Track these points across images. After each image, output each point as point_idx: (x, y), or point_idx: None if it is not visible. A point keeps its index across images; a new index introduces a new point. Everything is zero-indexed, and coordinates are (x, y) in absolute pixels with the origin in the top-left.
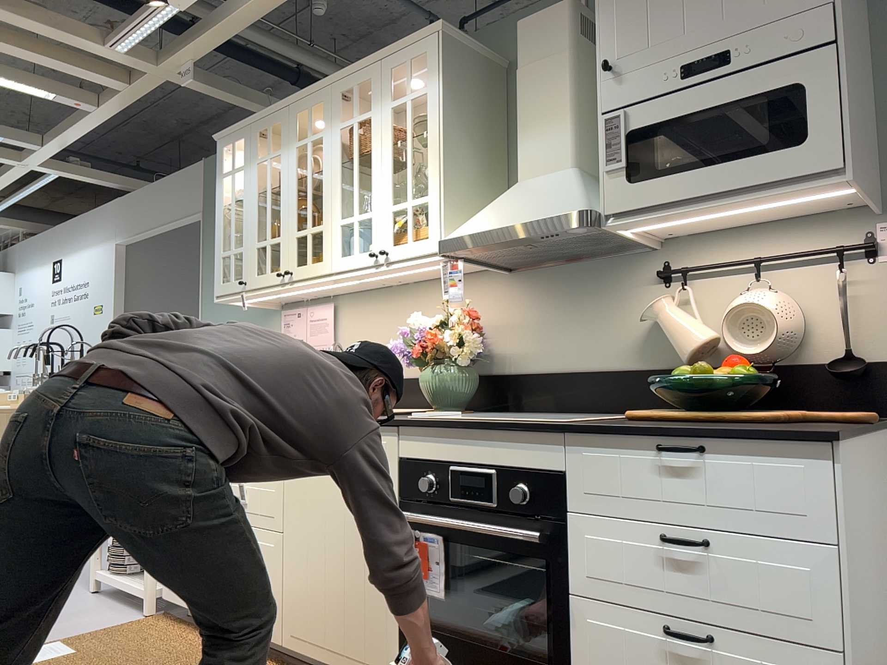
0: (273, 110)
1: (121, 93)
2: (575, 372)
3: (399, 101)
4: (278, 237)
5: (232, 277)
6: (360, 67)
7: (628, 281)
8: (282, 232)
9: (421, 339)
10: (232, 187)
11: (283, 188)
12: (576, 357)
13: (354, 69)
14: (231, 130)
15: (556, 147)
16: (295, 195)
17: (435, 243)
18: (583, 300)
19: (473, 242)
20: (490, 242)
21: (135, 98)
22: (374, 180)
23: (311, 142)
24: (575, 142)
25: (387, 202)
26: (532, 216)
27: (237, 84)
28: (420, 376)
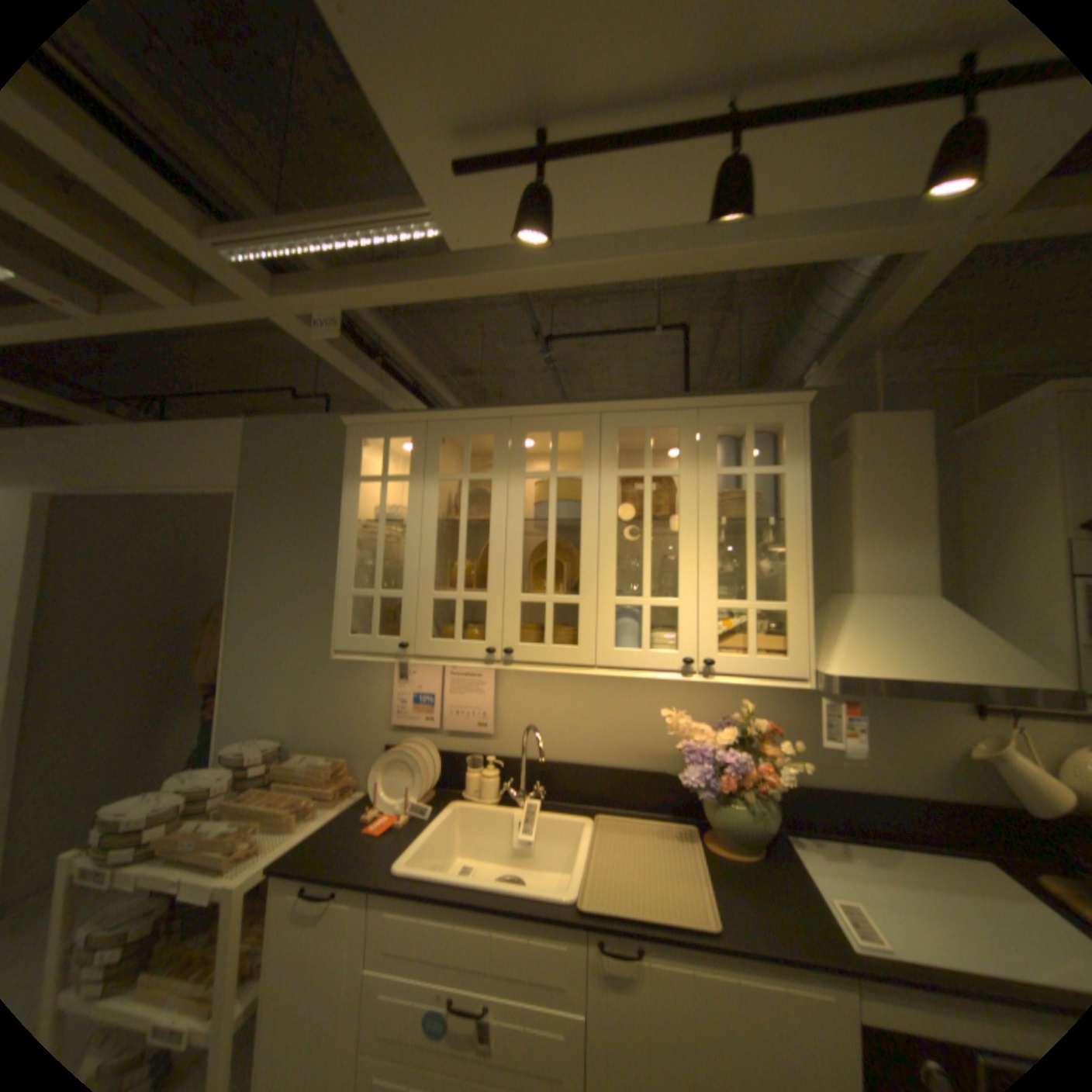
0: (479, 412)
1: (160, 302)
2: (870, 795)
3: (734, 468)
4: (483, 592)
5: (377, 628)
6: (663, 404)
7: (937, 706)
8: (493, 587)
9: (744, 773)
10: (382, 497)
11: (495, 526)
12: (869, 777)
13: (651, 403)
14: (384, 416)
15: (919, 568)
16: (522, 542)
17: (803, 669)
18: (878, 717)
19: (900, 693)
20: (928, 698)
21: (186, 317)
22: (686, 560)
23: (559, 477)
24: (941, 567)
25: (711, 594)
26: (987, 677)
27: (353, 341)
28: (699, 800)
